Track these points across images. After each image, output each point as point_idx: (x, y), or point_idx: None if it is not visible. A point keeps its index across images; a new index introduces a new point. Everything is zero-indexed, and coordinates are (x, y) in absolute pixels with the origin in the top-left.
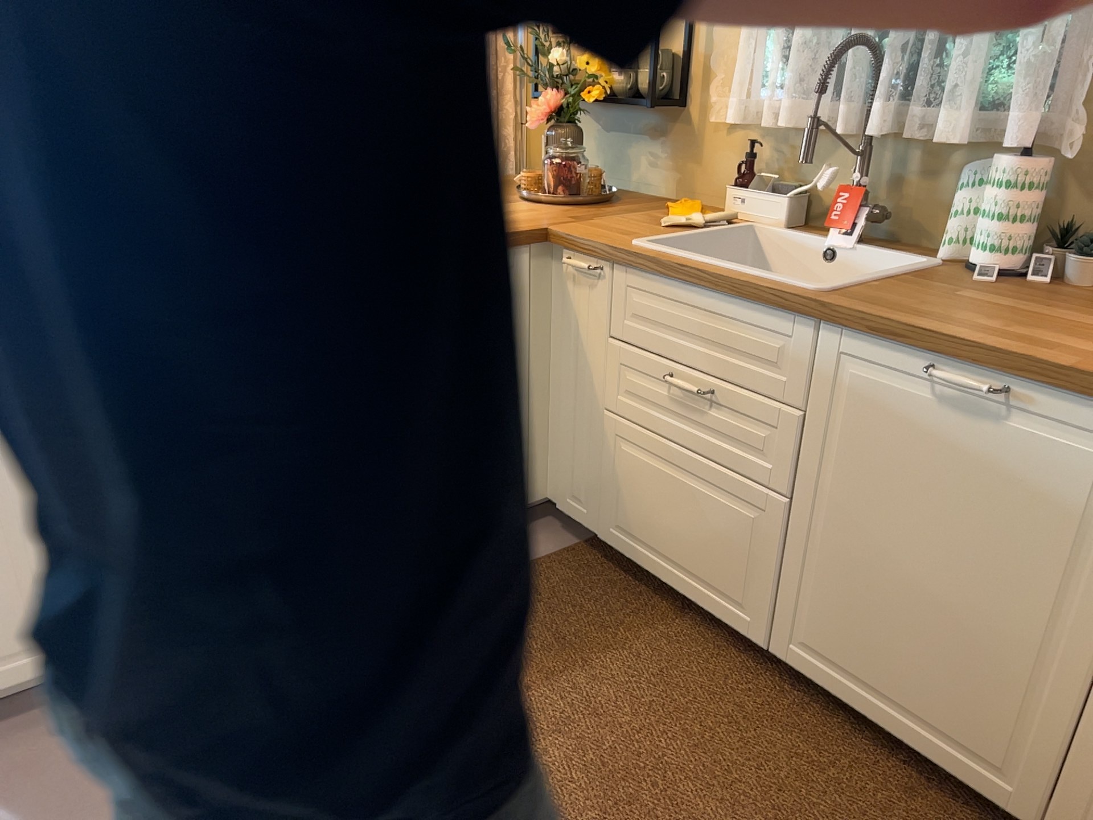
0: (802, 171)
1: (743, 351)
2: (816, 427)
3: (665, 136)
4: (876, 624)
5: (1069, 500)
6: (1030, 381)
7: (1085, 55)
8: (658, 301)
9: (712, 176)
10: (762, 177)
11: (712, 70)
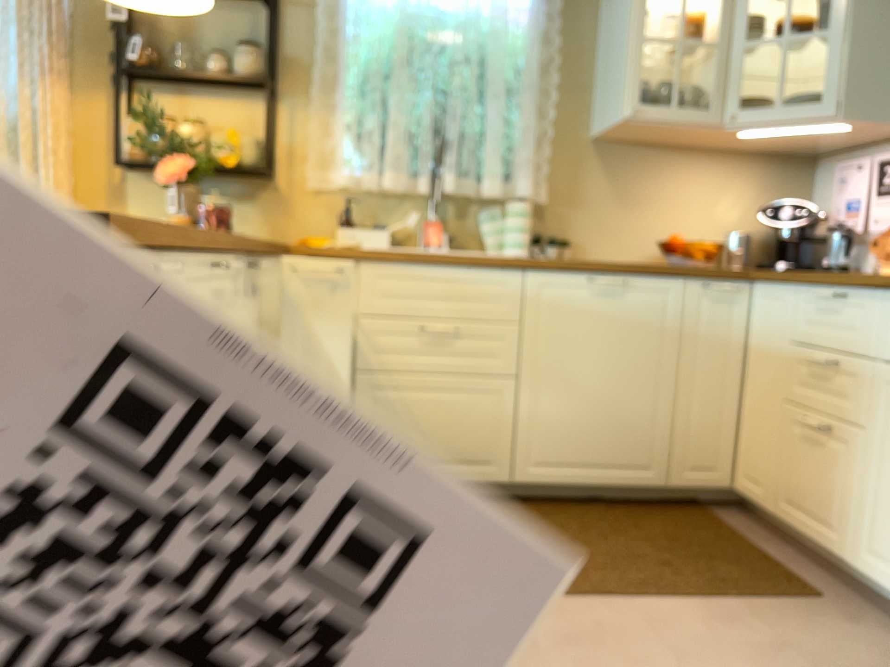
0: (381, 217)
1: (476, 298)
2: (531, 329)
3: (257, 198)
4: (579, 426)
5: (656, 321)
6: (636, 272)
7: (531, 157)
8: (403, 281)
9: (305, 224)
10: (360, 220)
11: (298, 154)
